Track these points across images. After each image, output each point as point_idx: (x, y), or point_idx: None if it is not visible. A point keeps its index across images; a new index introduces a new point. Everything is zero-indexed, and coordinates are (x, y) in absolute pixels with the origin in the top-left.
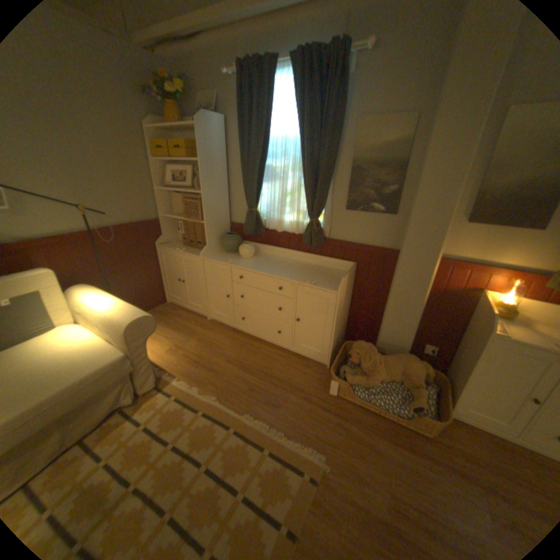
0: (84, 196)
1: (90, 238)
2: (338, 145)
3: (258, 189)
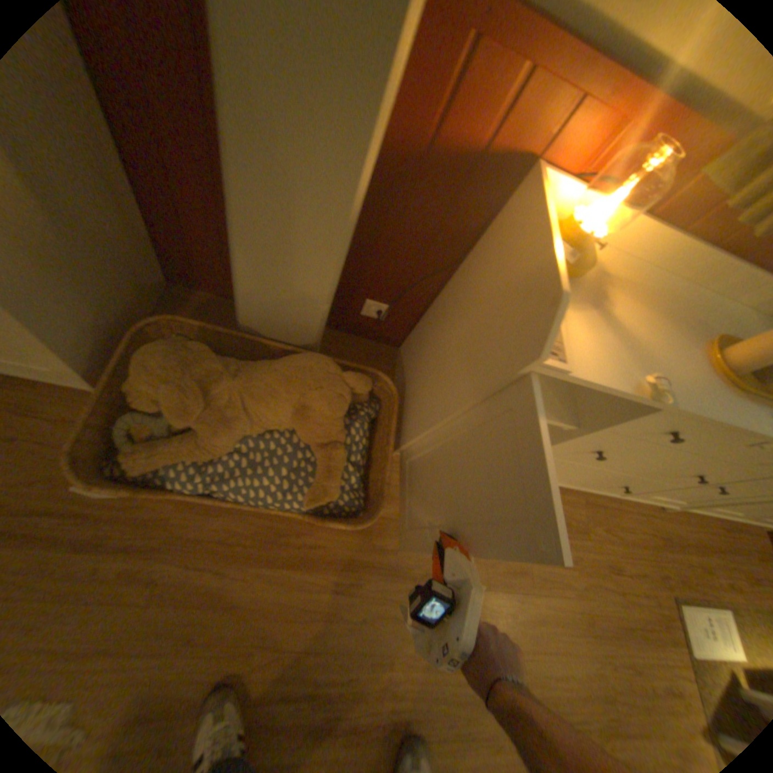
0: None
1: None
2: None
3: None
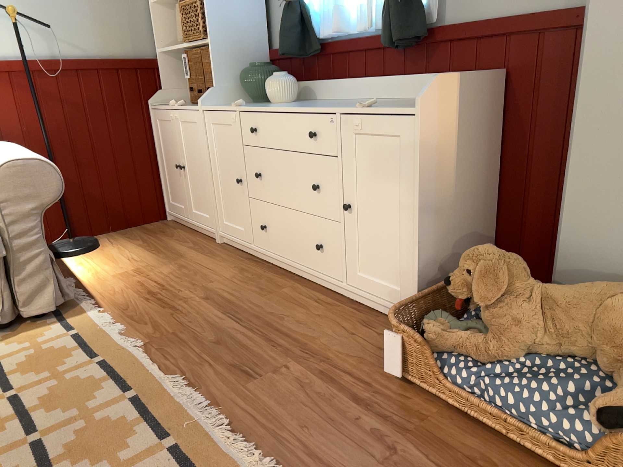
0: (29, 8)
1: (35, 78)
2: None
3: None
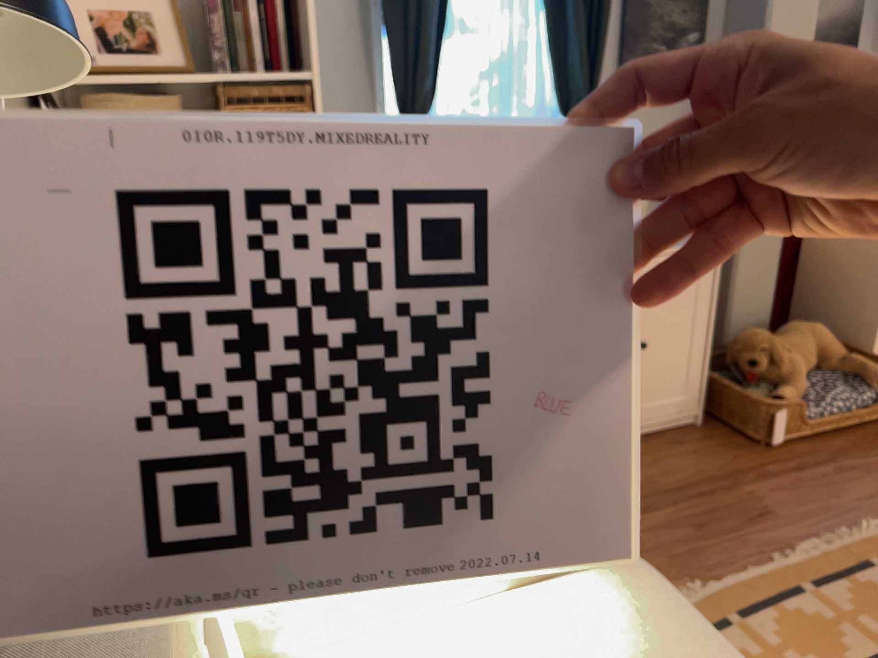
0: None
1: None
2: None
3: (435, 62)
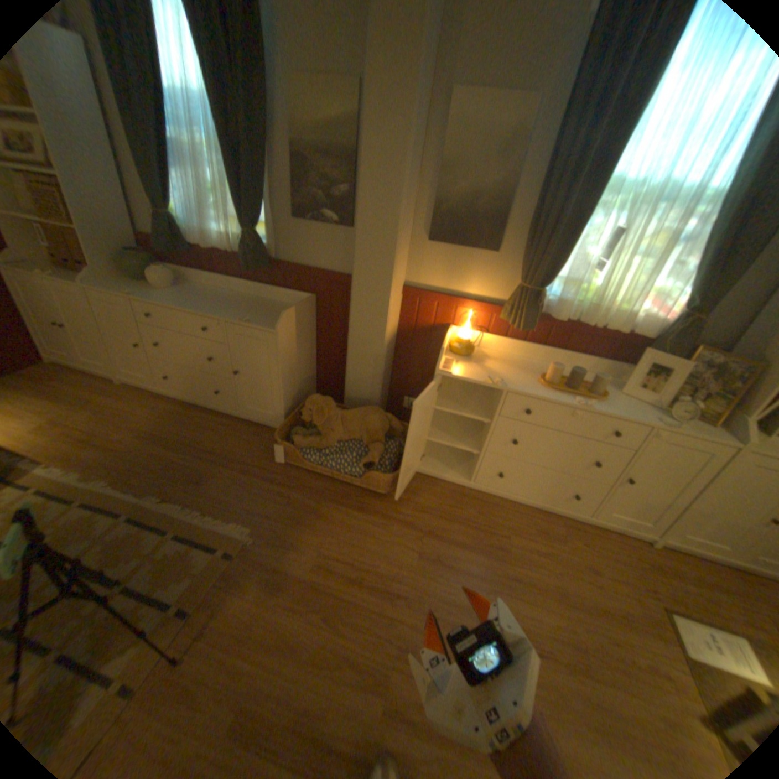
0: None
1: None
2: (262, 117)
3: (160, 179)
